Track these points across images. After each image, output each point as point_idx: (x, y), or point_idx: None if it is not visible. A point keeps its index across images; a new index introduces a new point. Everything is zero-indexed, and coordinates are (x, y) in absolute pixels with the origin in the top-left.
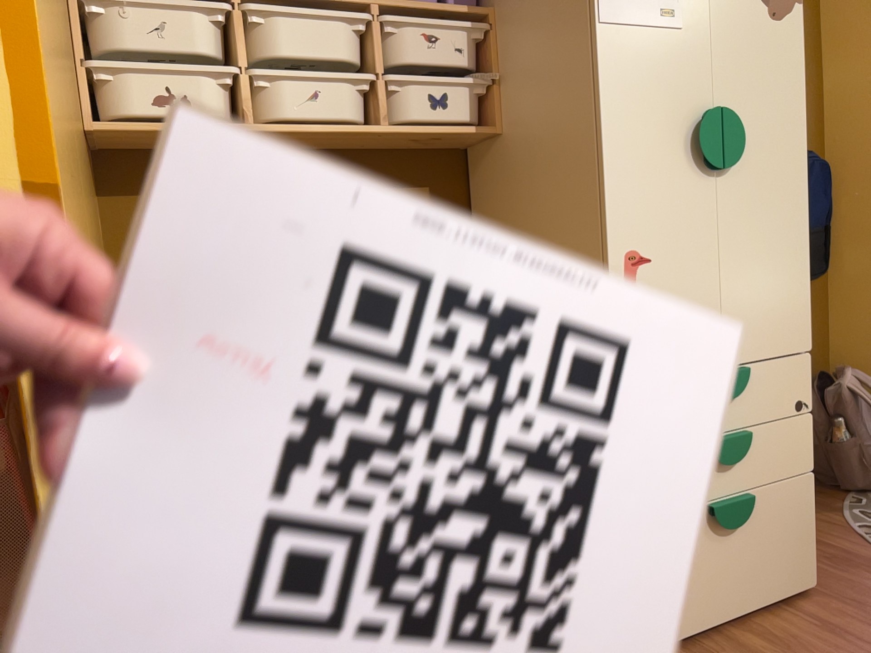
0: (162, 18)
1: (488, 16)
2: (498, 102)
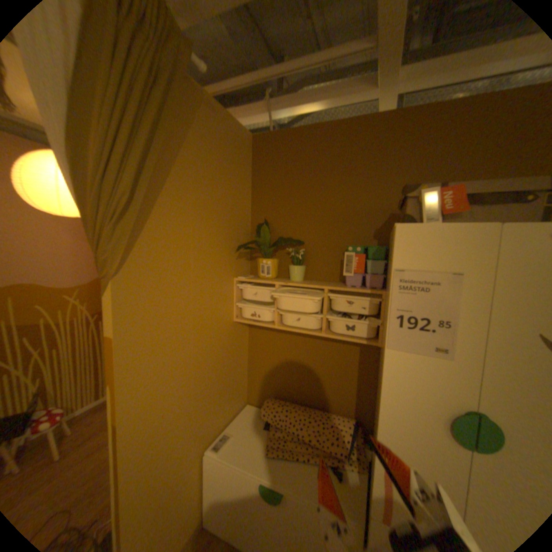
0: (255, 291)
1: (382, 295)
2: (381, 333)
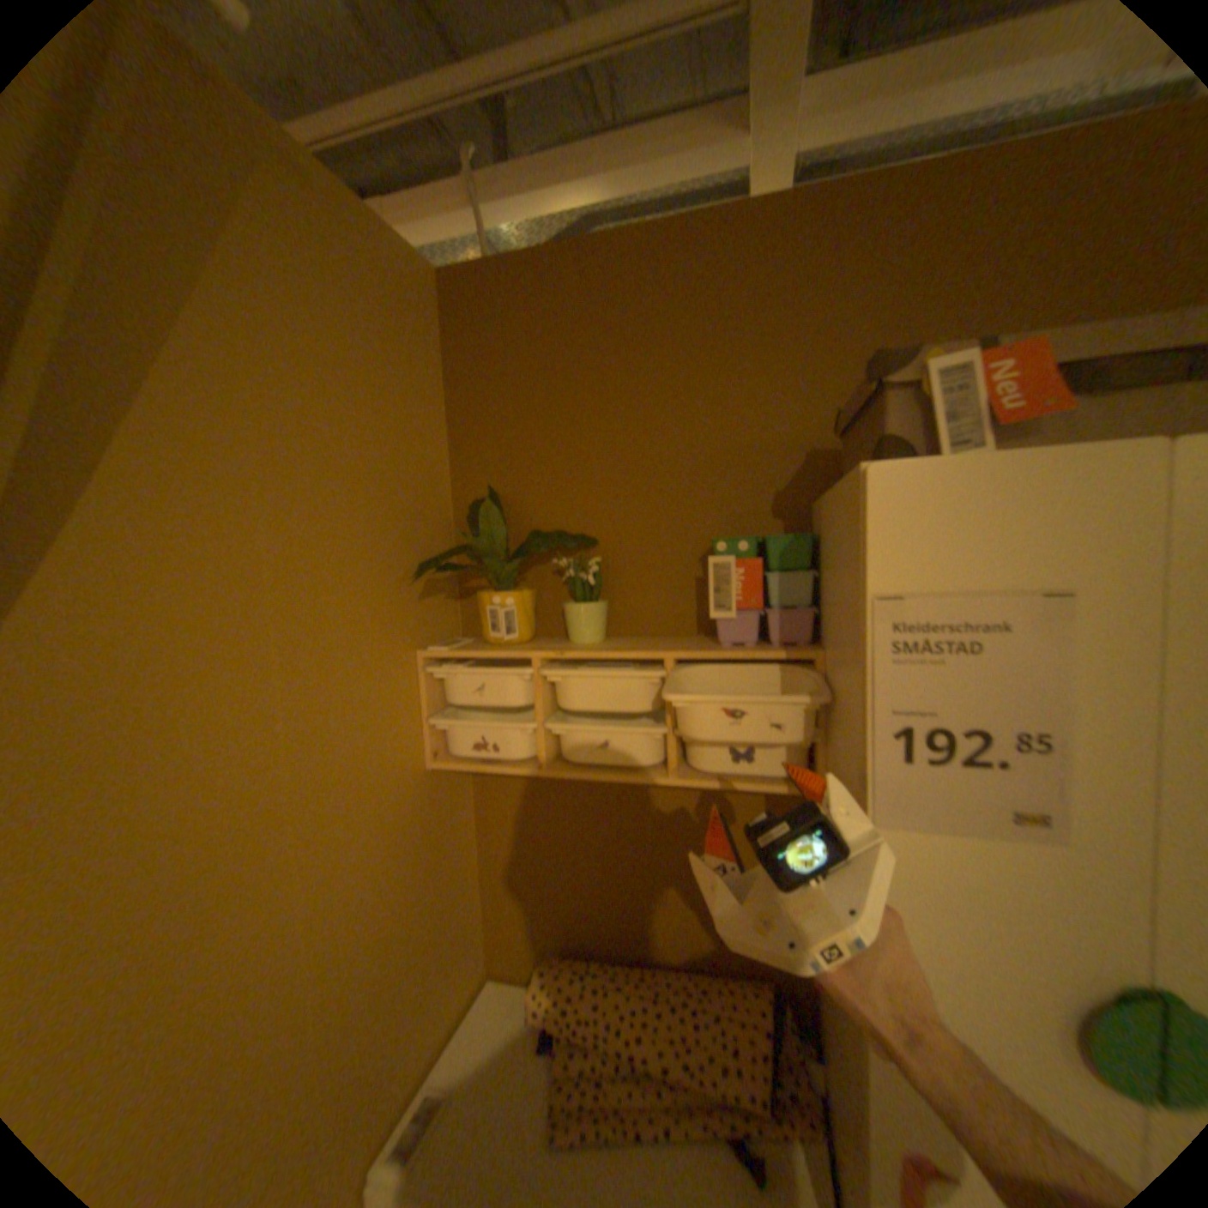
0: (480, 681)
1: (816, 661)
2: (823, 762)
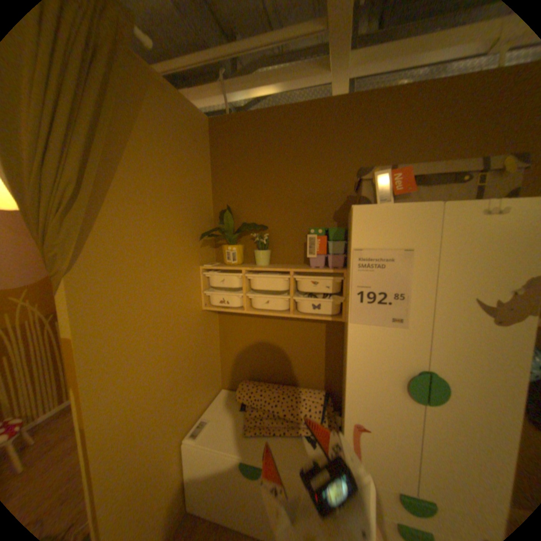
0: (222, 278)
1: (343, 274)
2: (344, 309)
